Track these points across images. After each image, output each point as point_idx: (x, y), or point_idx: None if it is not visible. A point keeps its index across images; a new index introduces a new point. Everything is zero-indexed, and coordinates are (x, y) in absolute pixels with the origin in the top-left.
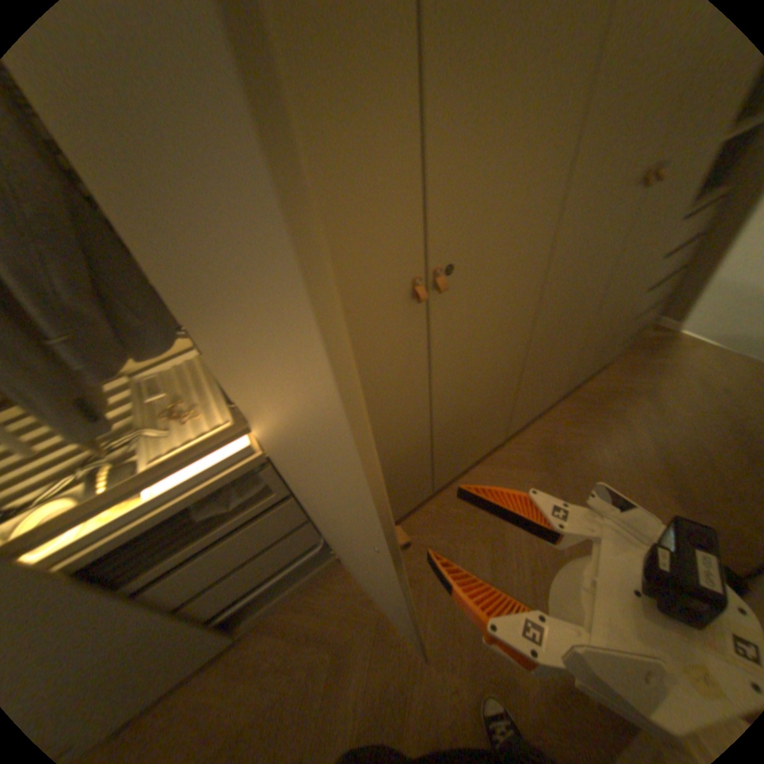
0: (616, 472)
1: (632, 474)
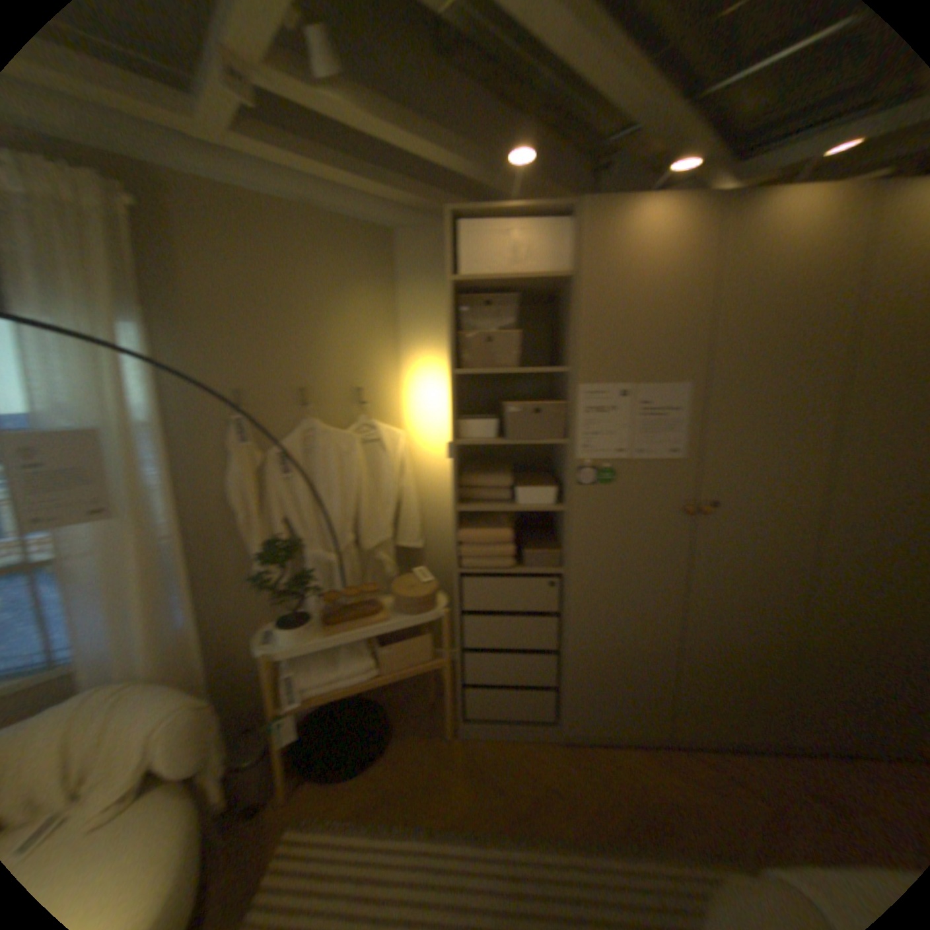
0: None
1: None
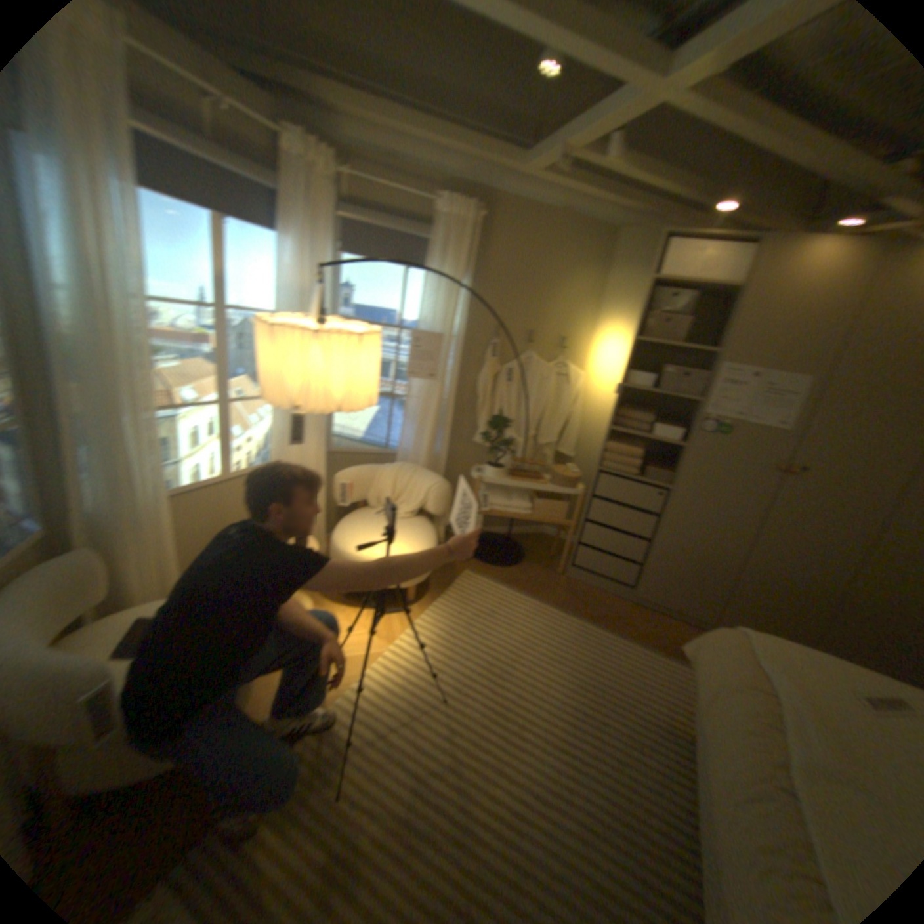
0: None
1: None
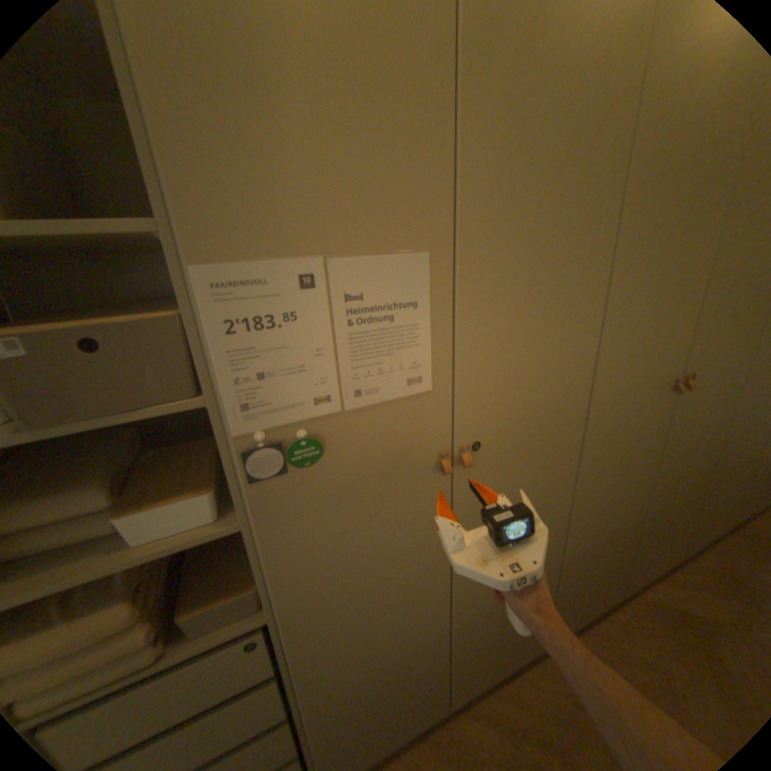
0: None
1: None
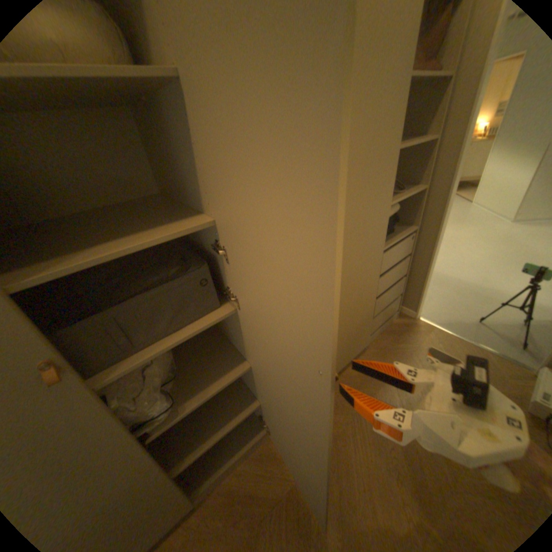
0: (366, 465)
1: (379, 466)
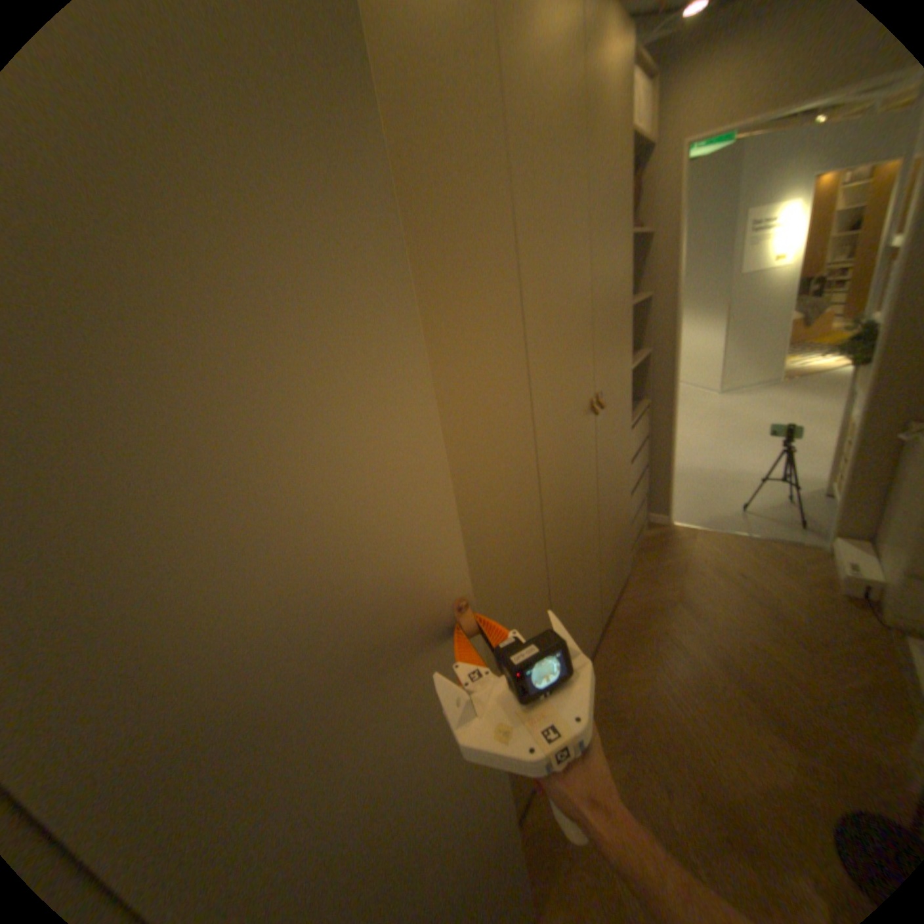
0: (702, 720)
1: (719, 716)
